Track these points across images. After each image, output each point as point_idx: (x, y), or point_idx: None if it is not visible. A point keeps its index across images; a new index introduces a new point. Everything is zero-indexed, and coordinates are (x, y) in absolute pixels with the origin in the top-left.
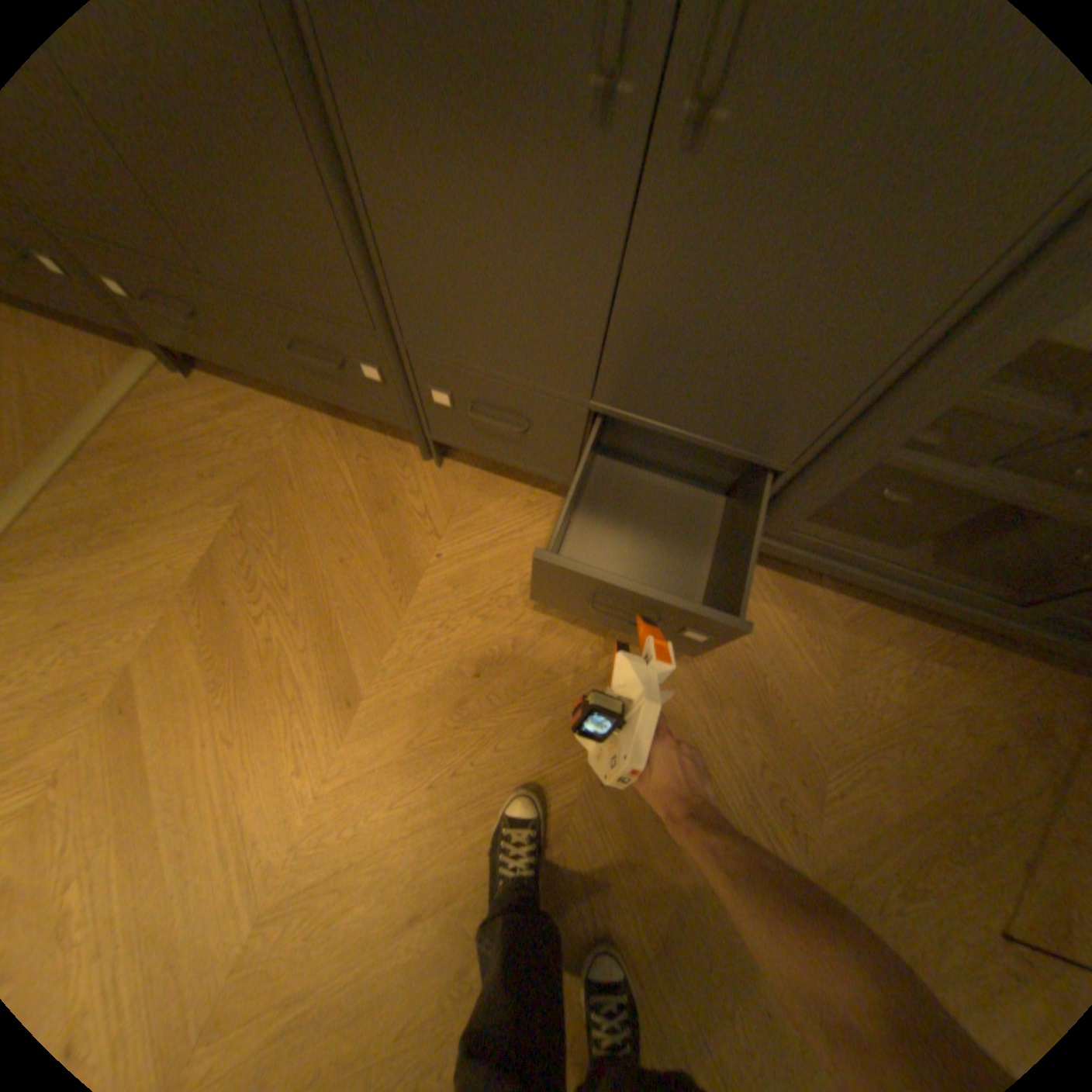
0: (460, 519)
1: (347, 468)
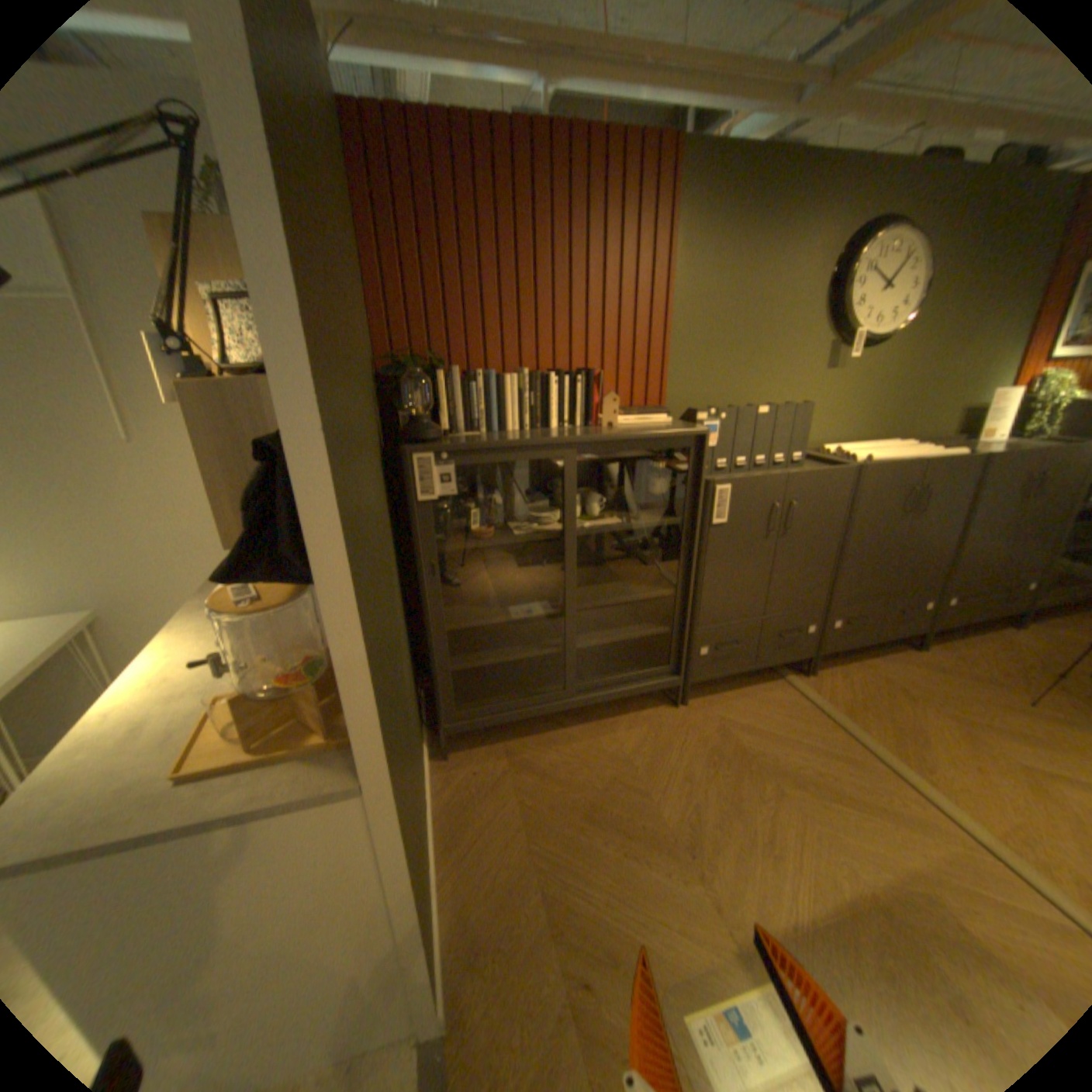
0: (966, 661)
1: (913, 669)
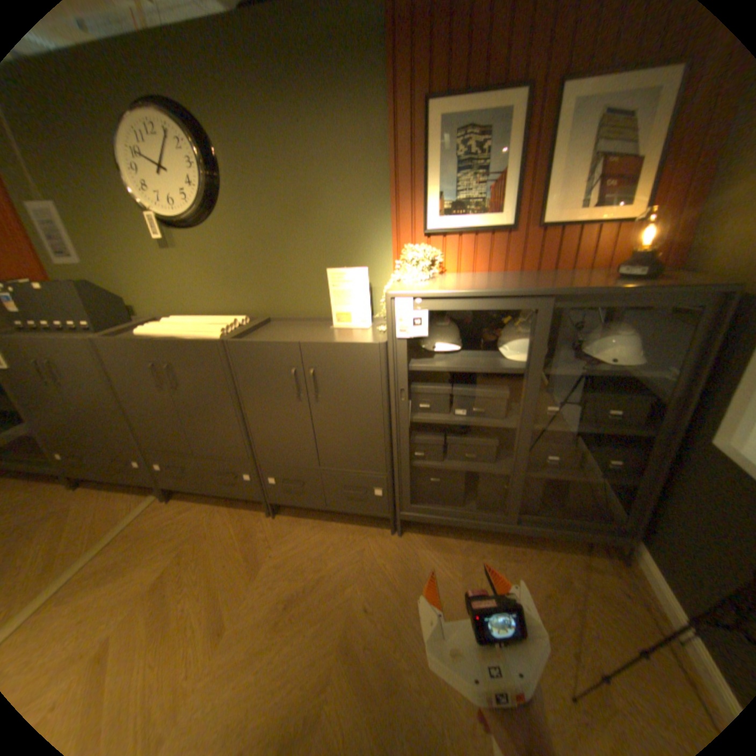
0: (281, 540)
1: (231, 527)
